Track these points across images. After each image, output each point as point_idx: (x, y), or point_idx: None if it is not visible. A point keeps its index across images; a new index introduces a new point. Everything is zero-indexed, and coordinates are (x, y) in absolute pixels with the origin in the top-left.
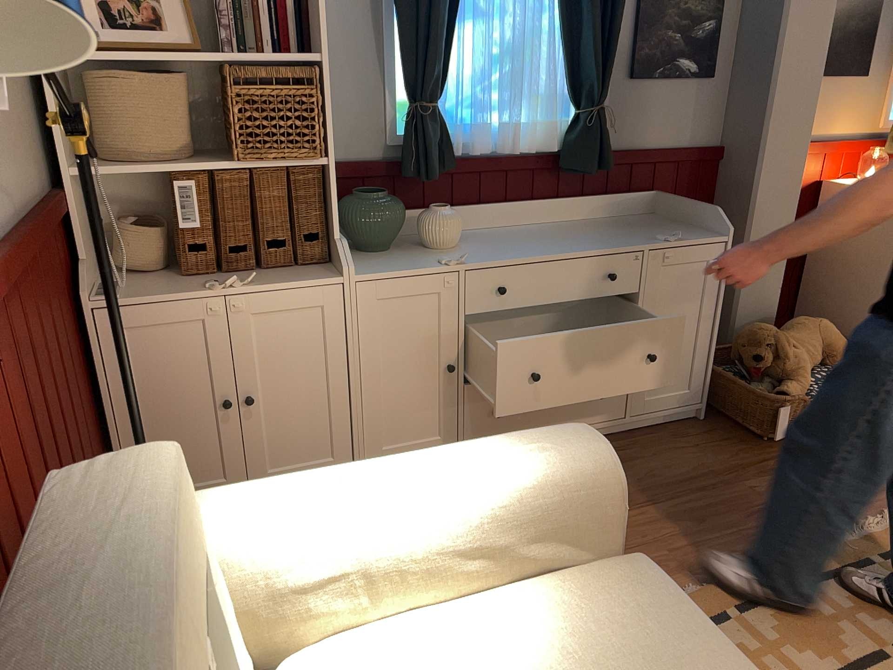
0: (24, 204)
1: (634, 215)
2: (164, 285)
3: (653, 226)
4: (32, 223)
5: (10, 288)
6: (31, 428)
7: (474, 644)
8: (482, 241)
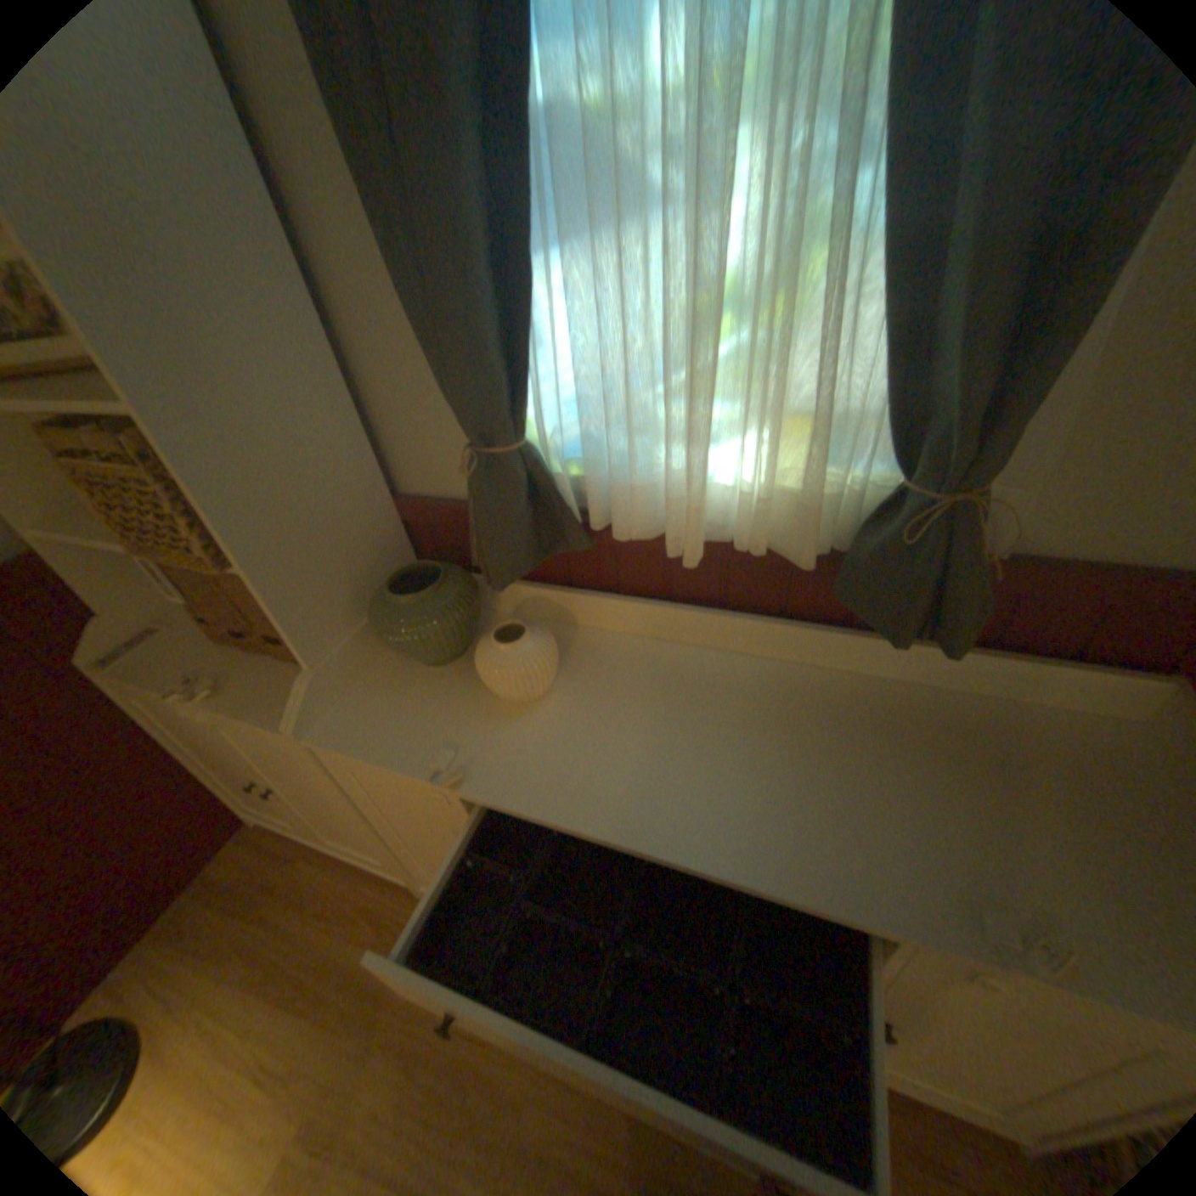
0: None
1: (1068, 711)
2: (178, 651)
3: (1068, 807)
4: None
5: None
6: None
7: None
8: (606, 694)
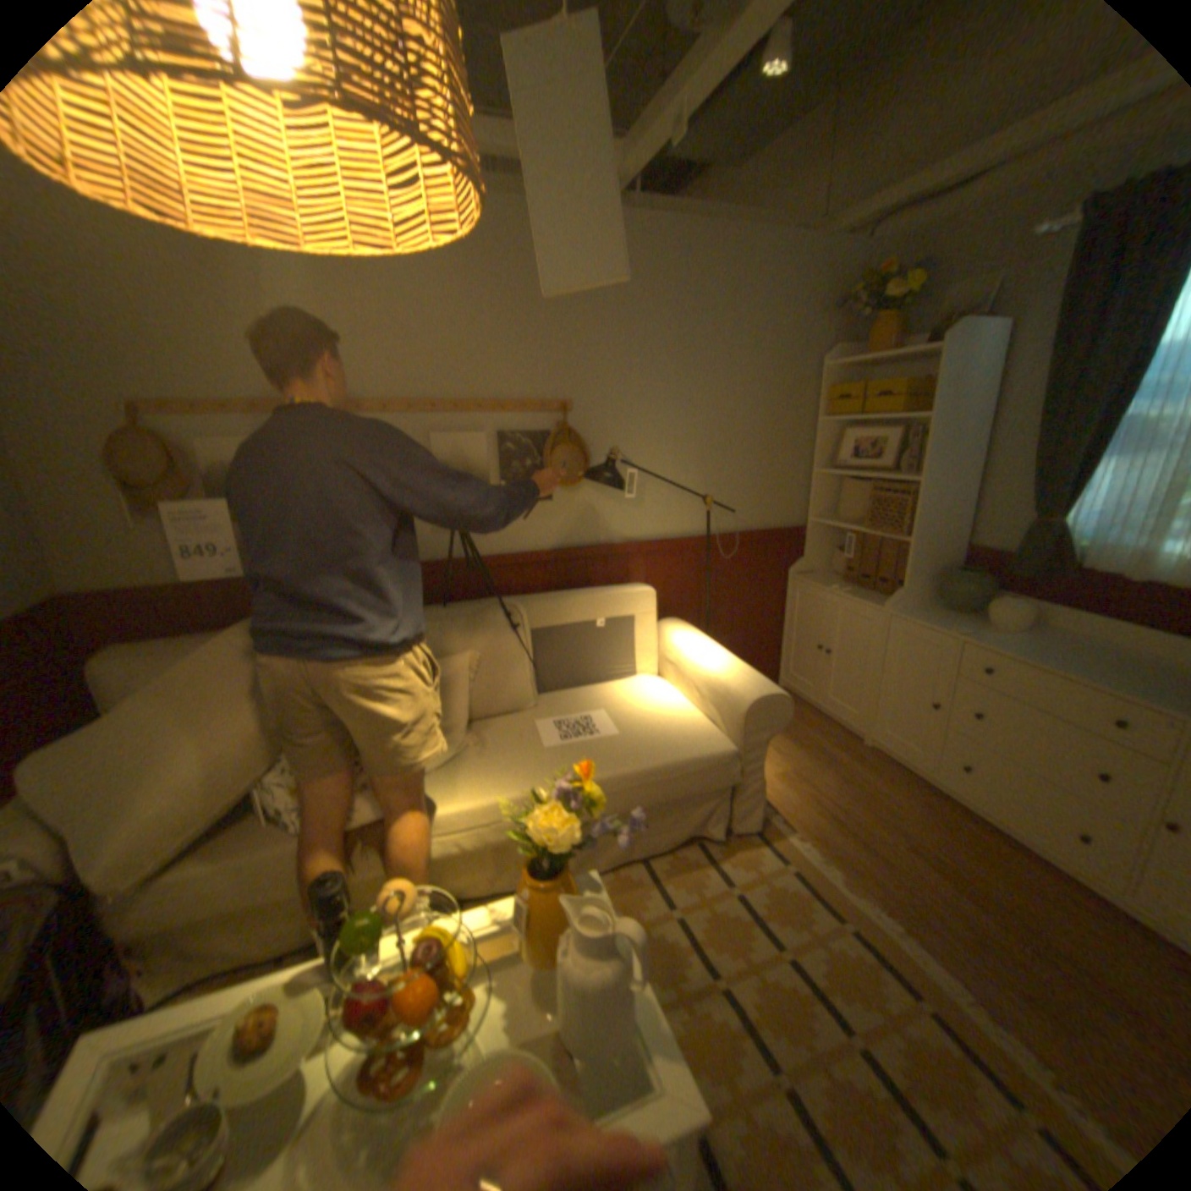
0: (760, 526)
1: None
2: (827, 580)
3: None
4: (748, 533)
5: (714, 549)
6: (699, 593)
7: (667, 706)
8: (1054, 642)
